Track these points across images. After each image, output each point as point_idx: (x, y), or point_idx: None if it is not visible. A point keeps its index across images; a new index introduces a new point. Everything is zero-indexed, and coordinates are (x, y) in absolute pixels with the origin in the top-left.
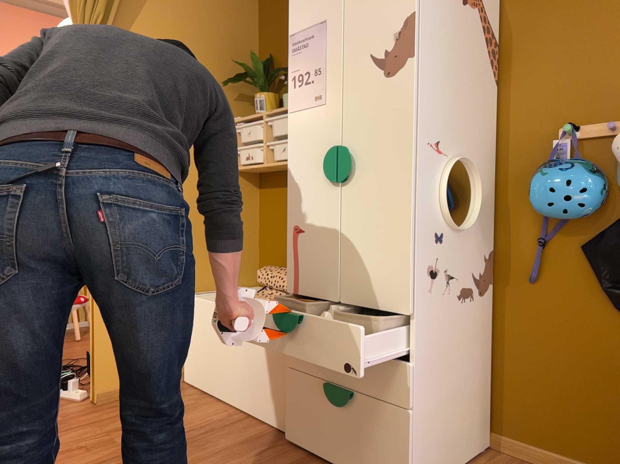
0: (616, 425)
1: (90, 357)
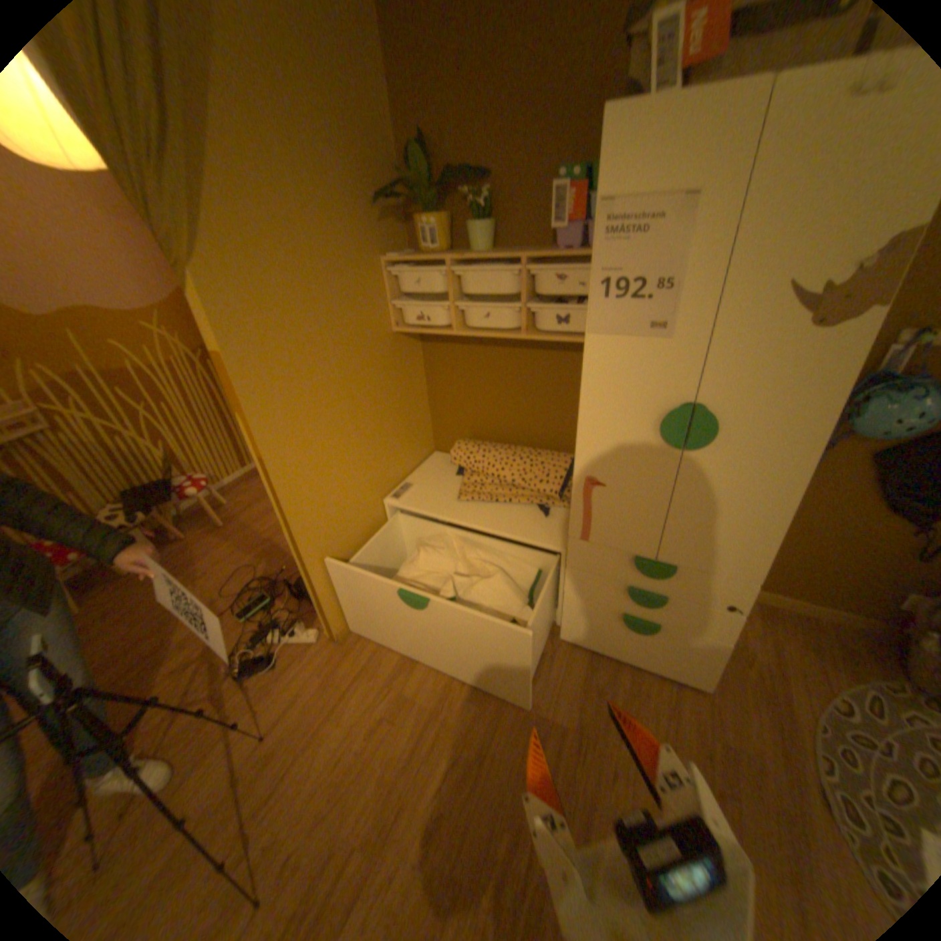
0: (842, 581)
1: (315, 607)
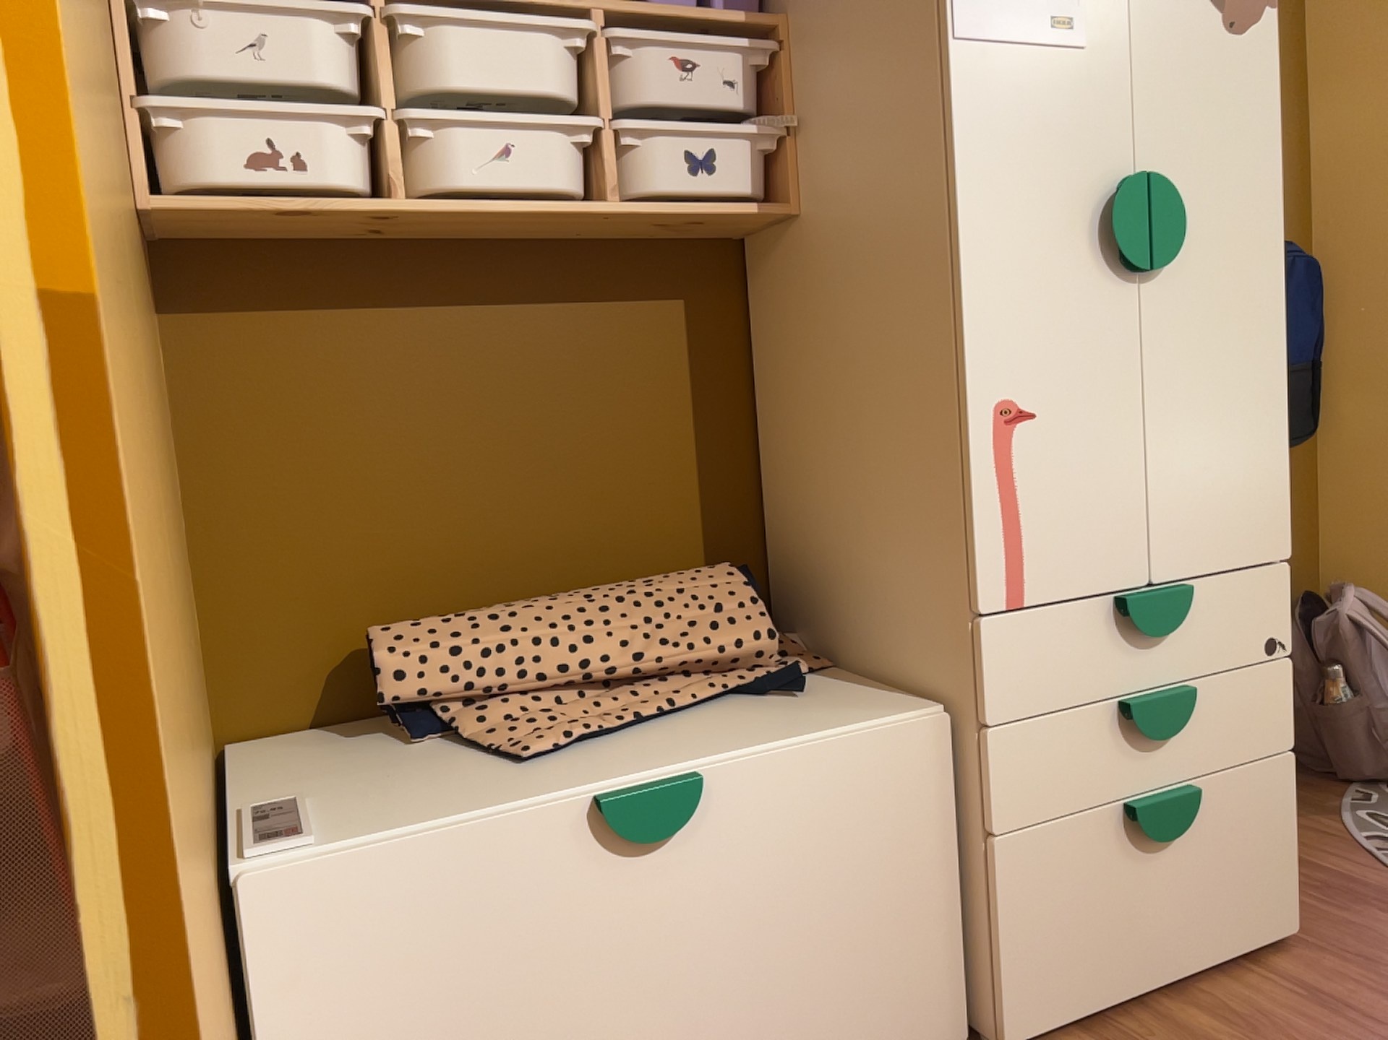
0: None
1: None
